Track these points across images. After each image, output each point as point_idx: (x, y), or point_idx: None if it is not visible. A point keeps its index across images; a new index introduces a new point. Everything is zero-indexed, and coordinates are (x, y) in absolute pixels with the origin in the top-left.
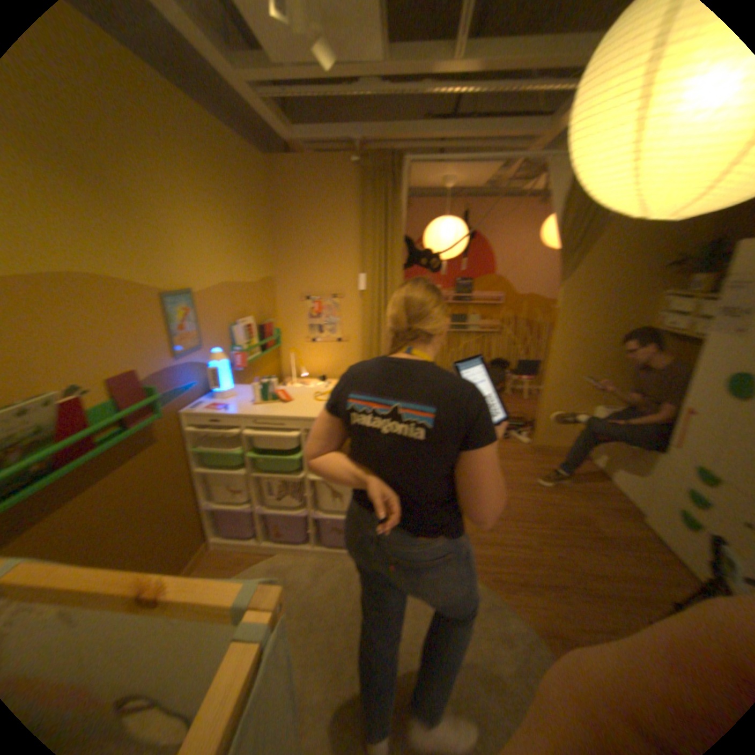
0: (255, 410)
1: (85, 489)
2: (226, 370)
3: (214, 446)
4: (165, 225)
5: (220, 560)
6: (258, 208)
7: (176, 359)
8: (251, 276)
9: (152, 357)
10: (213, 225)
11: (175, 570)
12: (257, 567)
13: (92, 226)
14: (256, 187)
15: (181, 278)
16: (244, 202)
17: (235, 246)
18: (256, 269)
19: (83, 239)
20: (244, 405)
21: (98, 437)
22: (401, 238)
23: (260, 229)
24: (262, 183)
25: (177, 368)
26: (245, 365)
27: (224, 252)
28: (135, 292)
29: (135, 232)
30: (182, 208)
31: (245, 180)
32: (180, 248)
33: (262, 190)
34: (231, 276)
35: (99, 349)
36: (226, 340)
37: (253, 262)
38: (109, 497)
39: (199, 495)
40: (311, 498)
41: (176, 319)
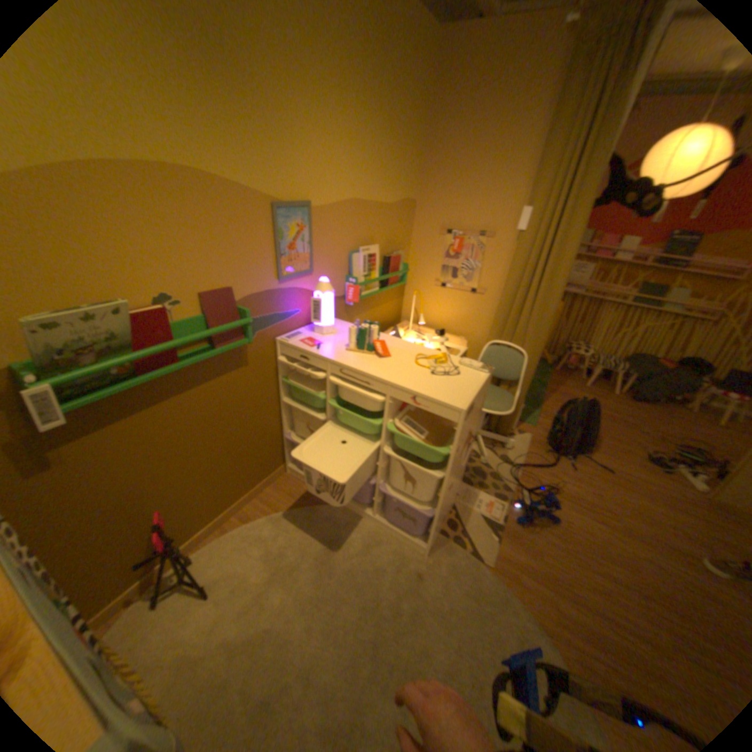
0: (346, 357)
1: (171, 397)
2: (331, 303)
3: (304, 381)
4: (292, 116)
5: (293, 486)
6: (418, 105)
7: (282, 282)
8: (390, 195)
9: (256, 276)
10: (354, 122)
11: (253, 482)
12: (321, 508)
13: (201, 107)
14: (422, 73)
15: (302, 188)
16: (400, 94)
17: (376, 153)
18: (398, 187)
19: (189, 123)
20: (339, 347)
21: (189, 350)
22: (608, 154)
23: (414, 134)
24: (430, 68)
25: (282, 292)
26: (358, 300)
27: (360, 160)
28: (244, 198)
29: (253, 120)
30: (317, 94)
31: (407, 62)
32: (306, 149)
33: (429, 79)
34: (364, 193)
35: (197, 258)
36: (344, 268)
37: (395, 177)
38: (195, 408)
39: (286, 422)
40: (385, 468)
41: (289, 236)
